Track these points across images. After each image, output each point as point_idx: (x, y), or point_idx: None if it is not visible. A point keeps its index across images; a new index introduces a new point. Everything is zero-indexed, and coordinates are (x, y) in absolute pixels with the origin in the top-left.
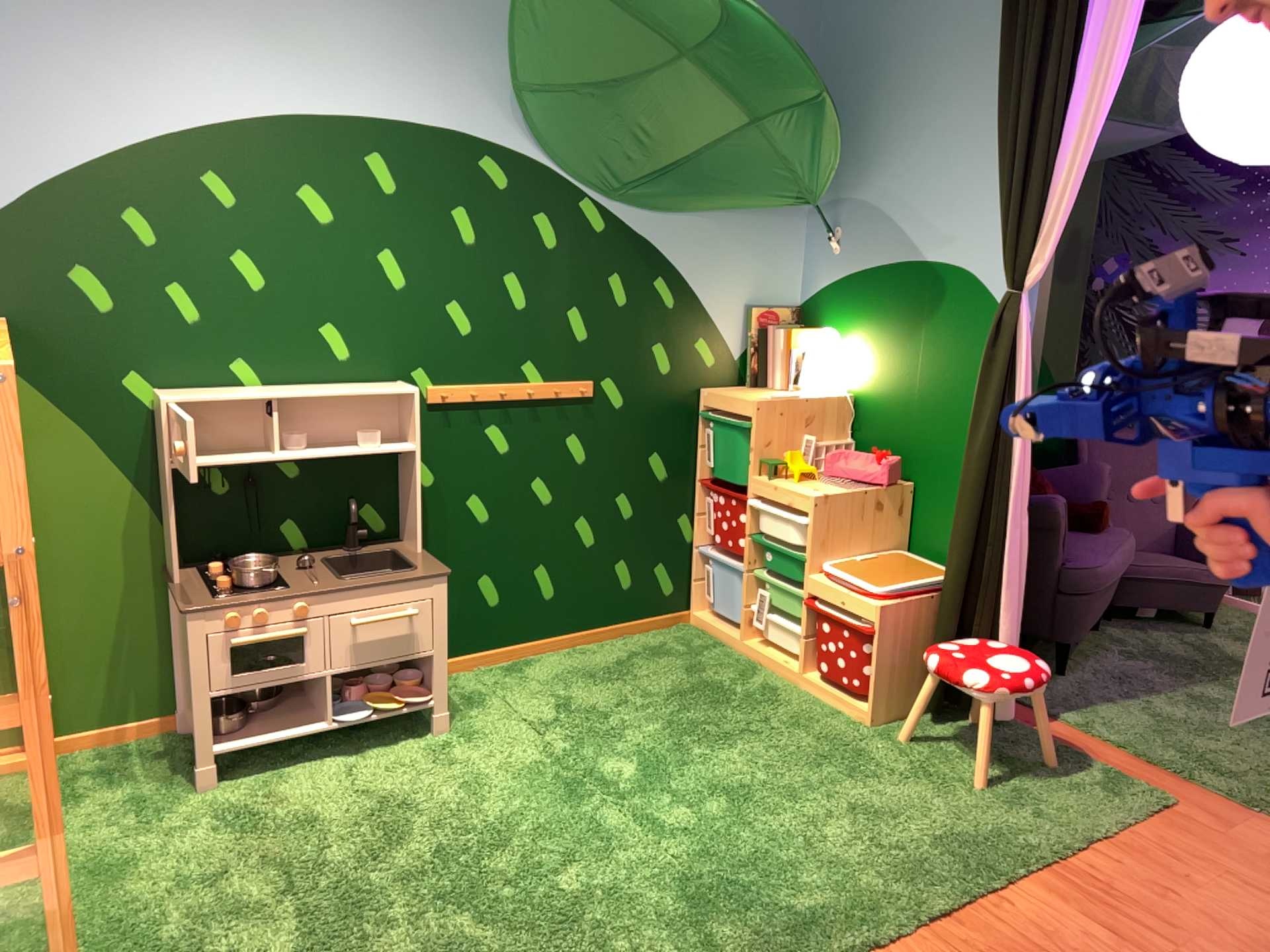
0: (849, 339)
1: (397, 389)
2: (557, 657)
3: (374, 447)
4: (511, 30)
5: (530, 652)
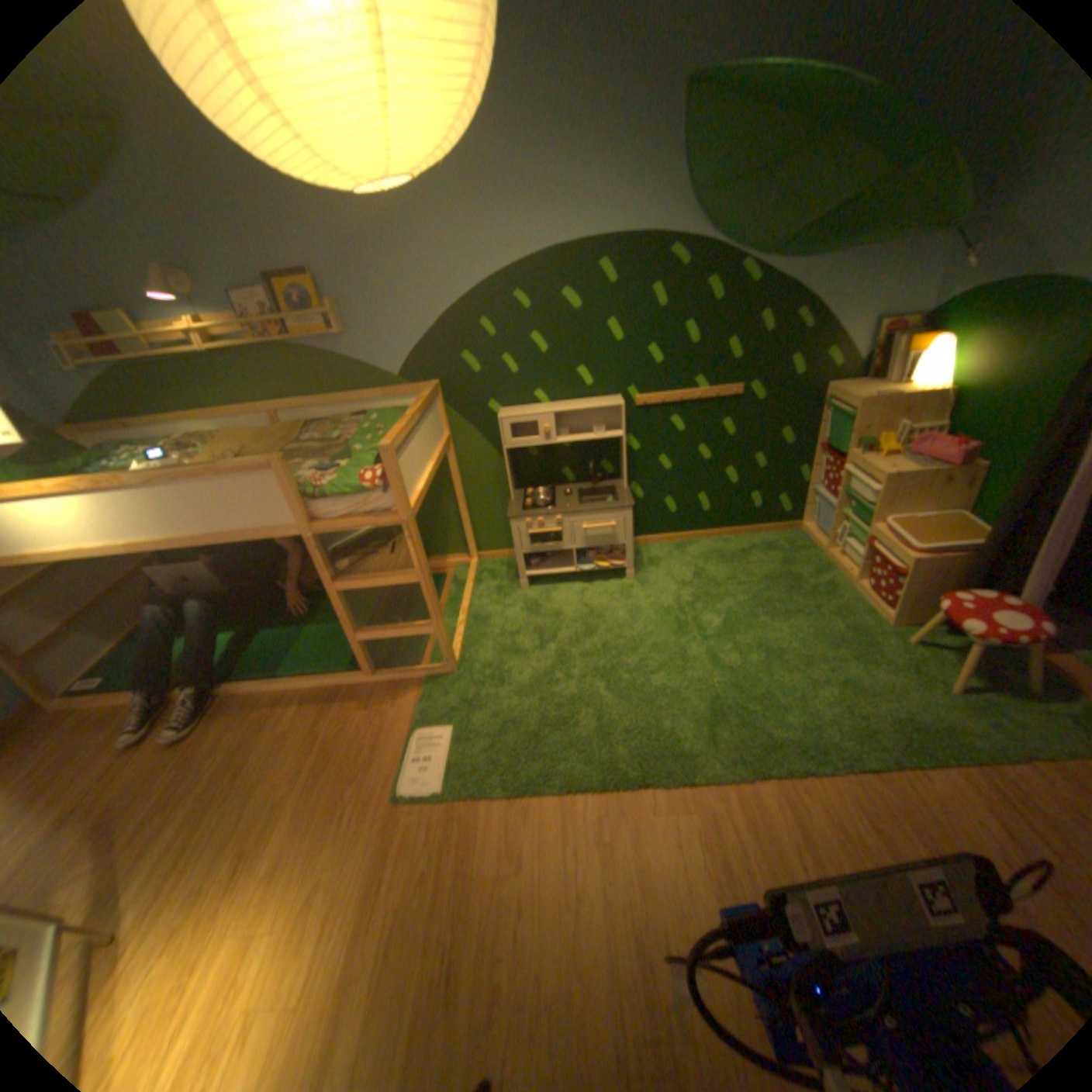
0: (969, 341)
1: (610, 403)
2: (706, 544)
3: (598, 435)
4: (692, 135)
5: (692, 539)
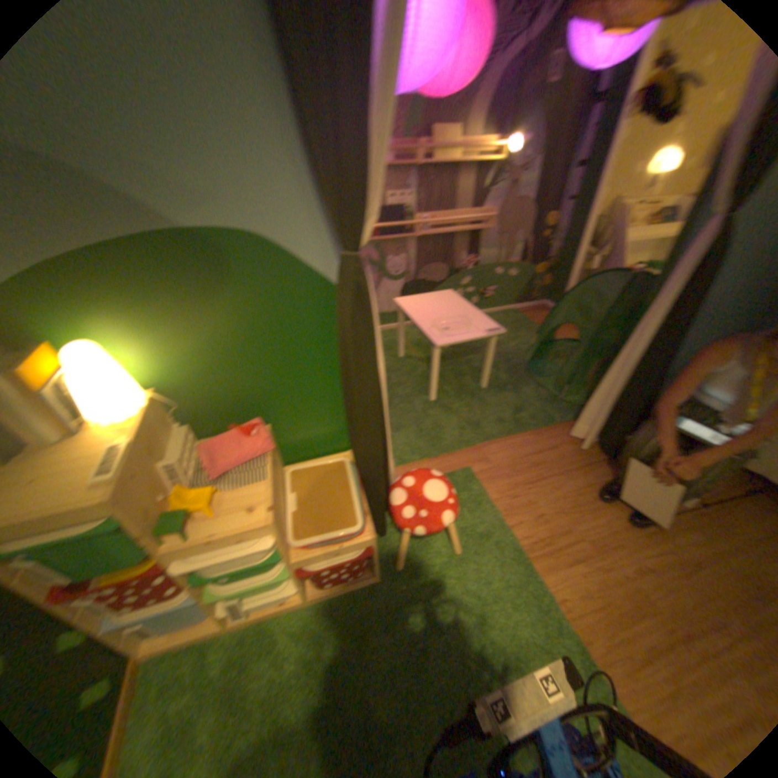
0: (114, 332)
1: None
2: None
3: None
4: None
5: None
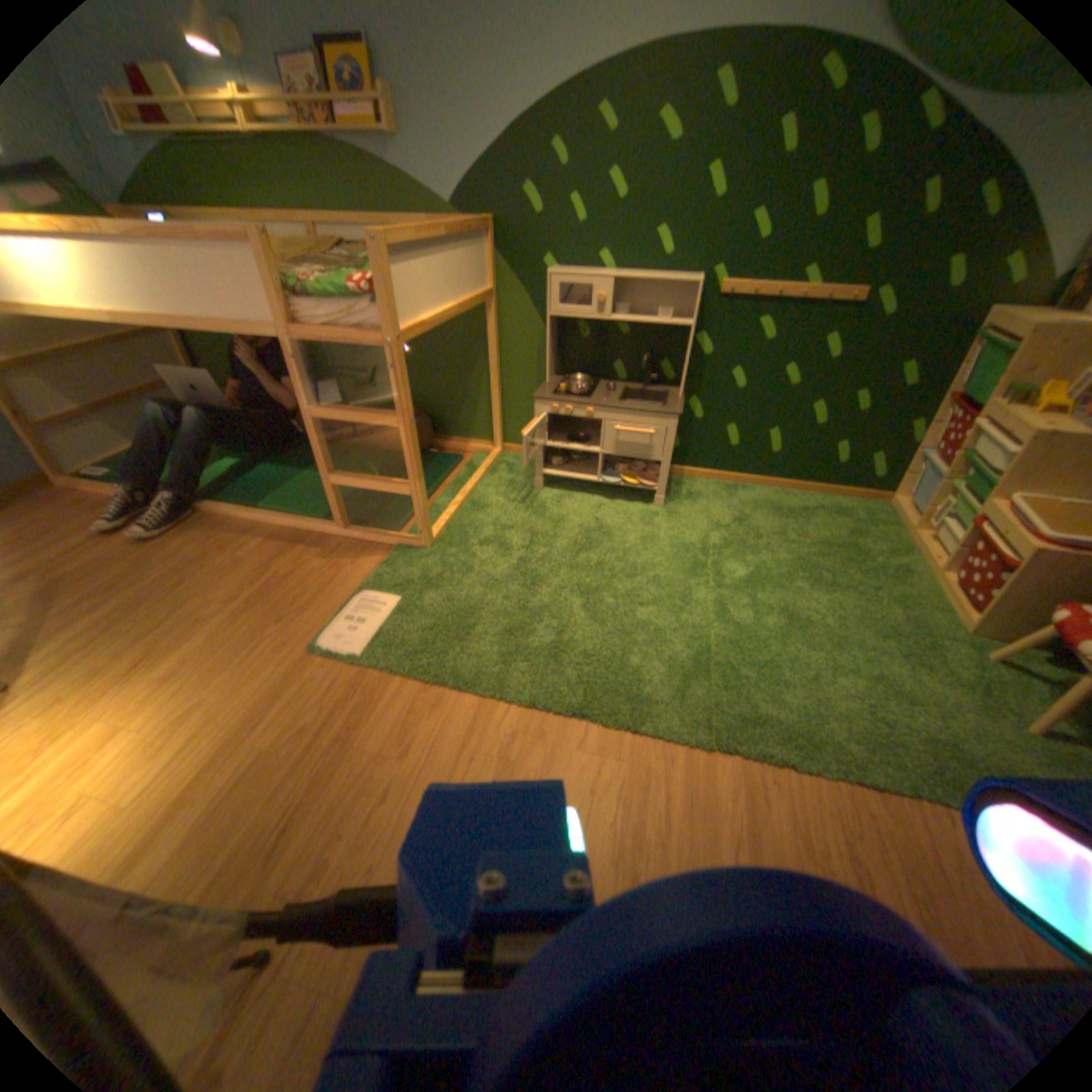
0: None
1: (685, 276)
2: (762, 490)
3: (662, 317)
4: None
5: (748, 481)
